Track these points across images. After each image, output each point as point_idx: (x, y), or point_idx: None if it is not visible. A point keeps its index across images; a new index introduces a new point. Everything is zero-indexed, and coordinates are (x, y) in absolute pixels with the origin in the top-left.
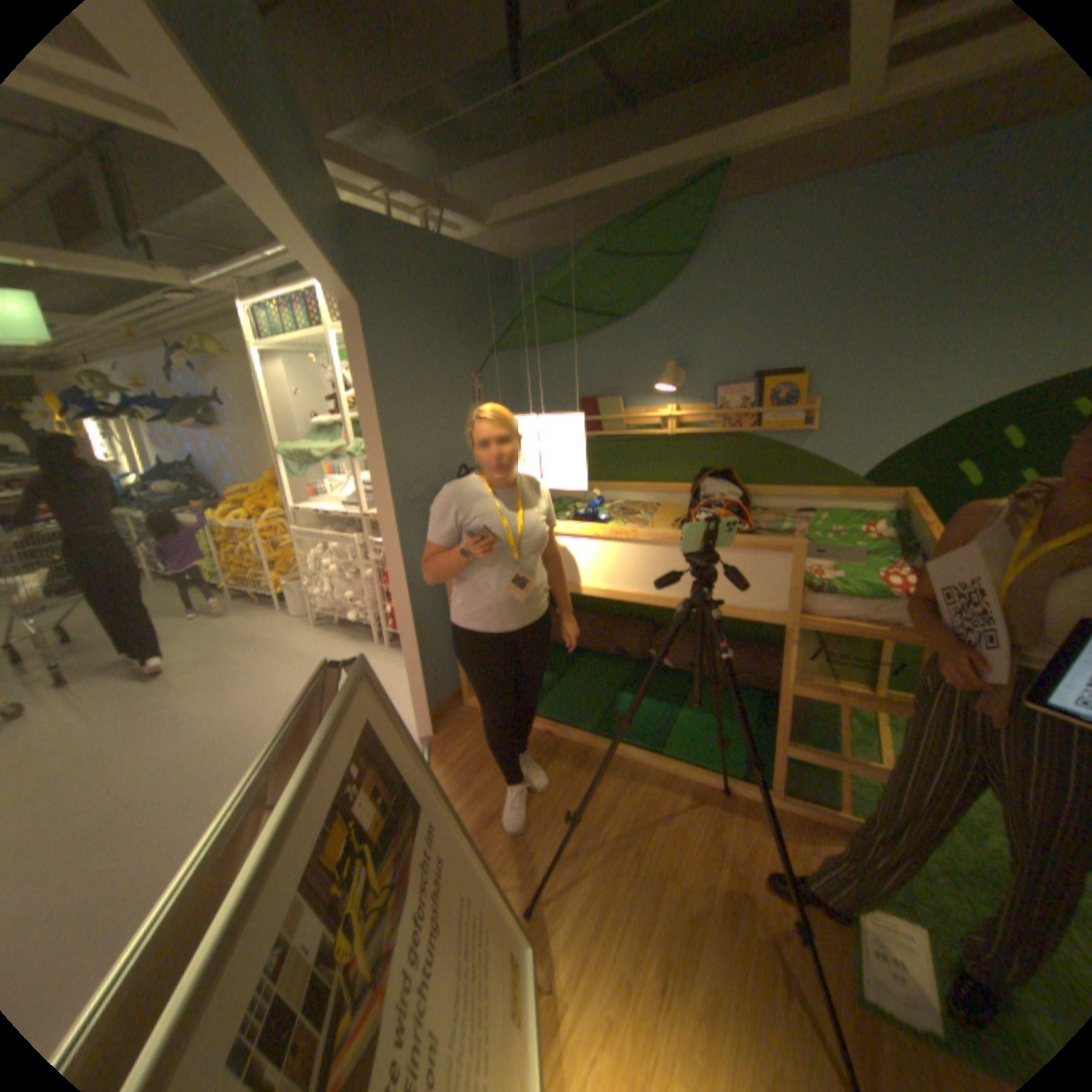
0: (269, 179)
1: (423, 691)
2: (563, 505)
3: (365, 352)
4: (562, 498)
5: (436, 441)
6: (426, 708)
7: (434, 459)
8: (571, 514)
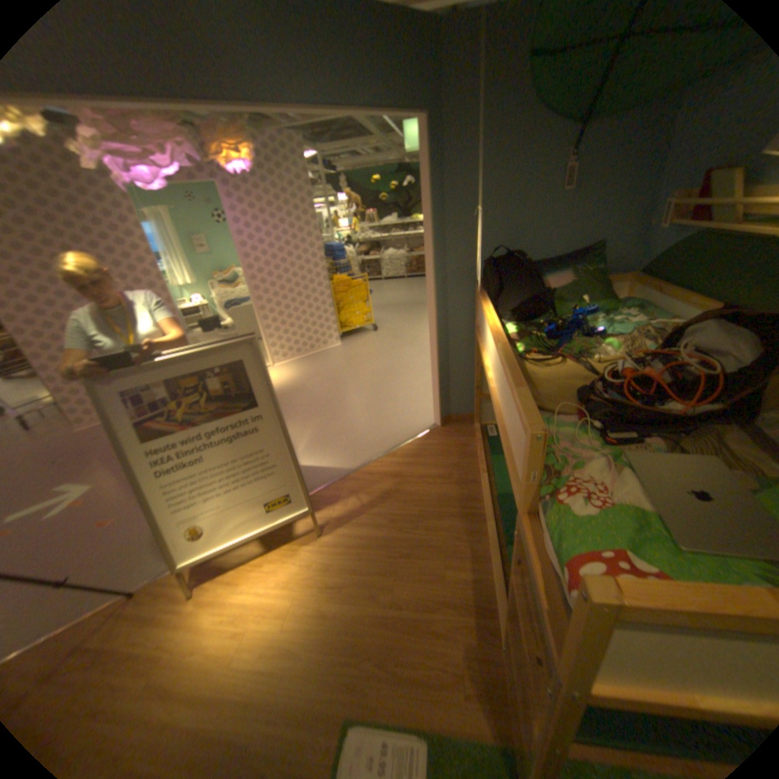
0: (219, 103)
1: (439, 399)
2: (626, 306)
3: (428, 154)
4: (648, 299)
5: (500, 223)
6: (439, 410)
7: (495, 239)
8: (604, 318)
